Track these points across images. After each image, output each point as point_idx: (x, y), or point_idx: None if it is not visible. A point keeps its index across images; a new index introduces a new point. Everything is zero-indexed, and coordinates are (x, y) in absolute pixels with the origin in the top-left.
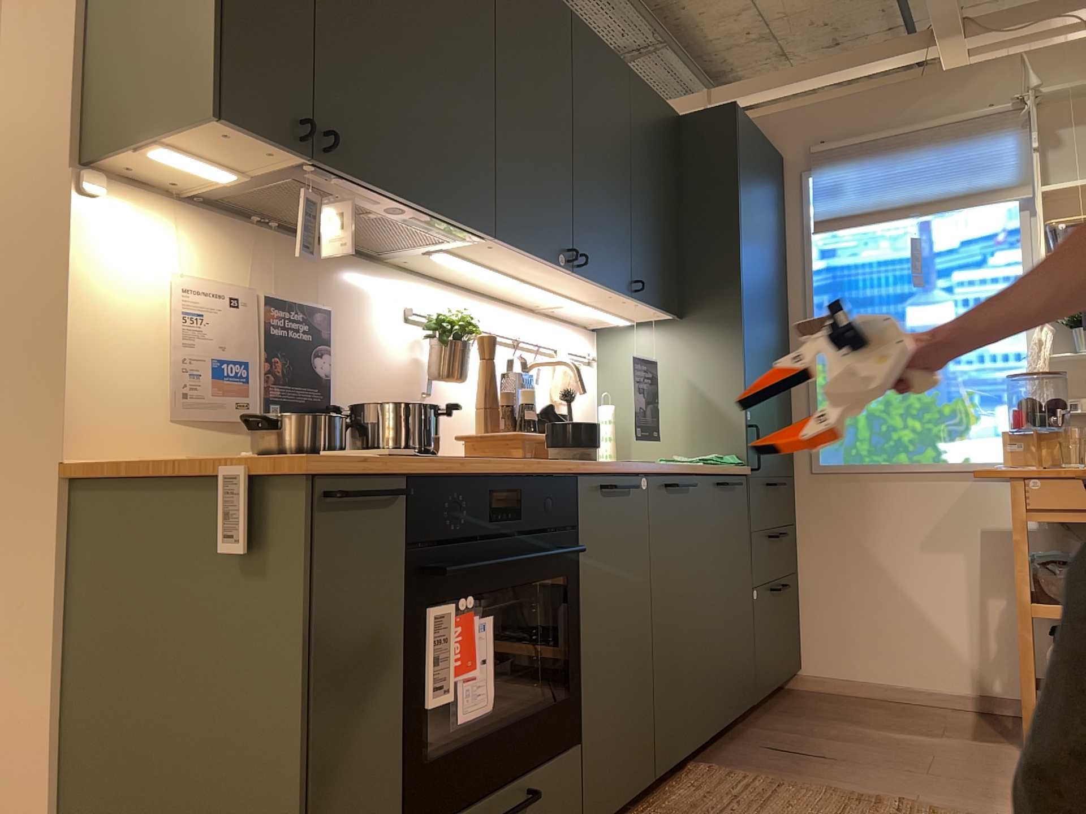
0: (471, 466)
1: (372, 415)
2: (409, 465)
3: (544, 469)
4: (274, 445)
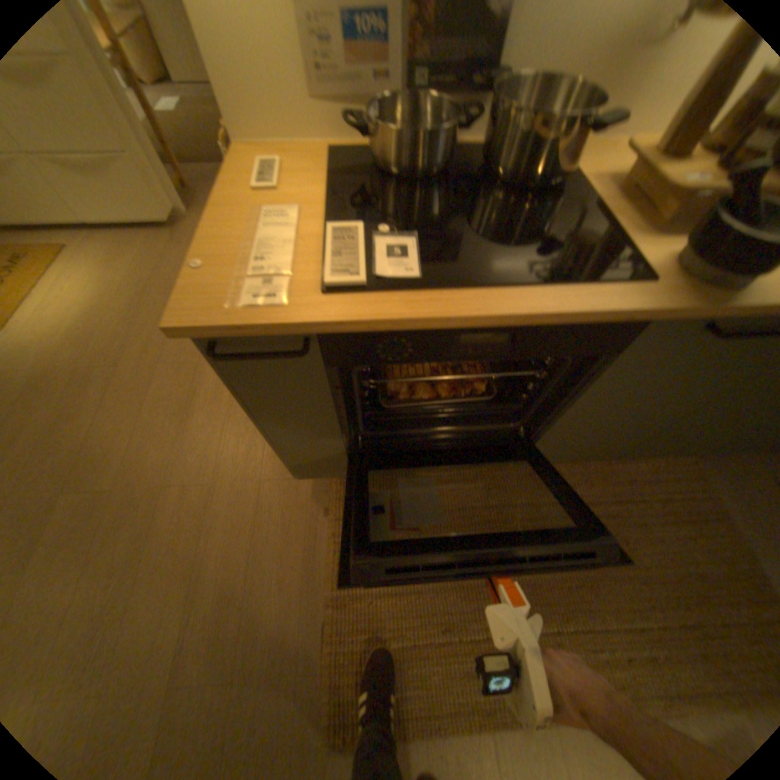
0: (440, 309)
1: (504, 109)
2: (310, 329)
3: (586, 308)
4: (380, 147)
